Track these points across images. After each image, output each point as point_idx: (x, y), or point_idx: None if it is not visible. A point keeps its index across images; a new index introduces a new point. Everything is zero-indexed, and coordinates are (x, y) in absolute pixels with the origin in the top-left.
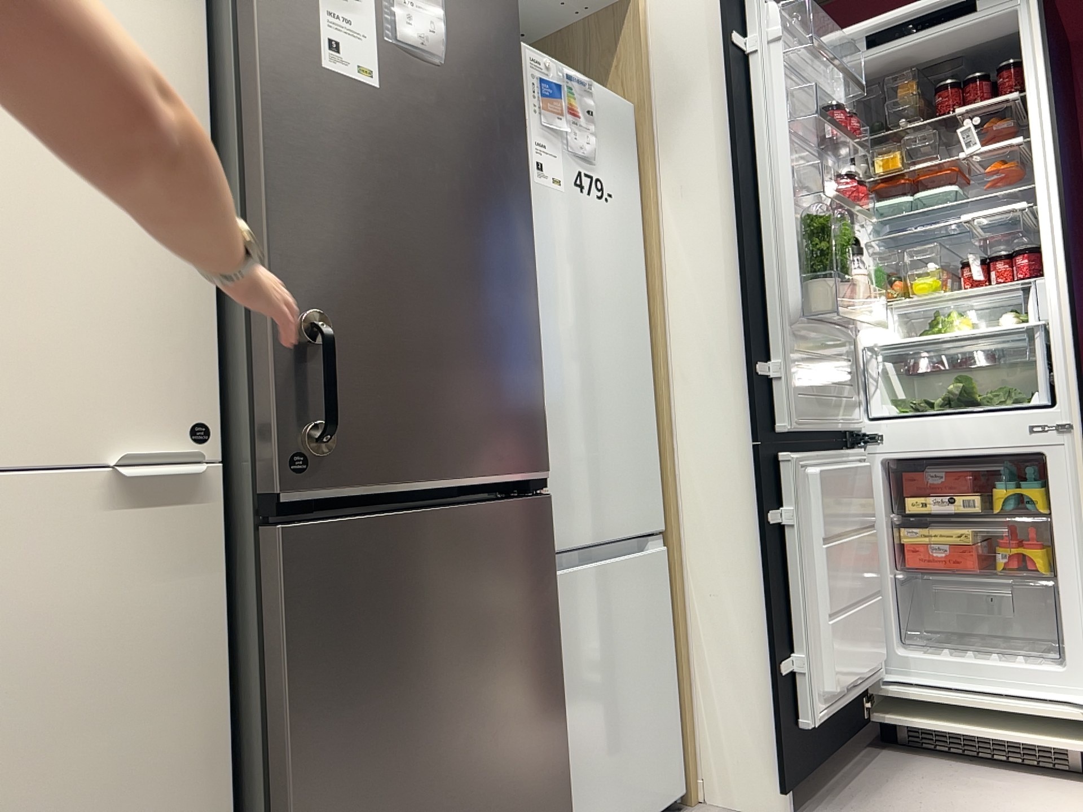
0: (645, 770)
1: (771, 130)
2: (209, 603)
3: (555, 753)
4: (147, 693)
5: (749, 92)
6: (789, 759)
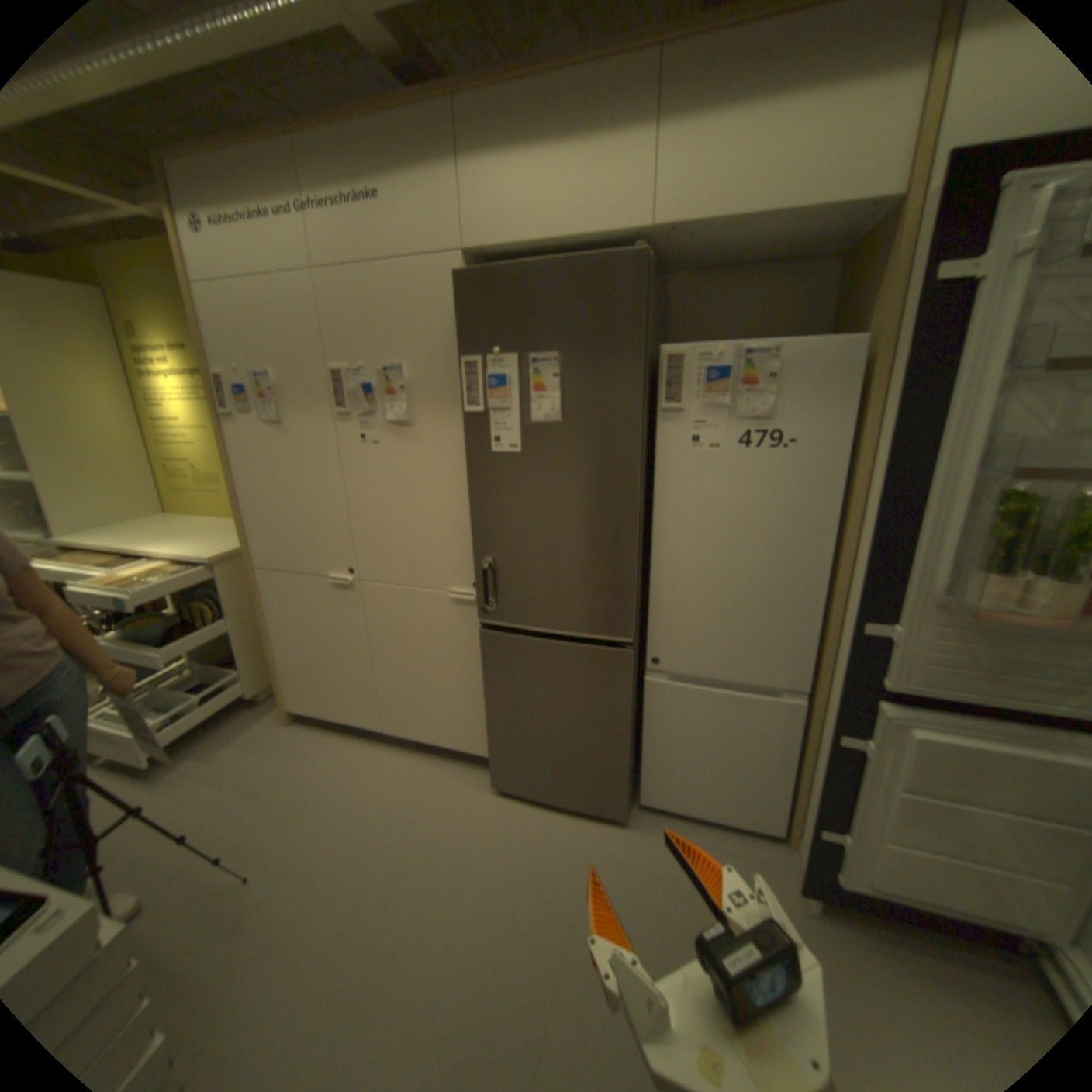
0: (734, 804)
1: (974, 383)
2: (483, 637)
3: (621, 758)
4: (466, 655)
5: (960, 333)
6: (815, 884)
